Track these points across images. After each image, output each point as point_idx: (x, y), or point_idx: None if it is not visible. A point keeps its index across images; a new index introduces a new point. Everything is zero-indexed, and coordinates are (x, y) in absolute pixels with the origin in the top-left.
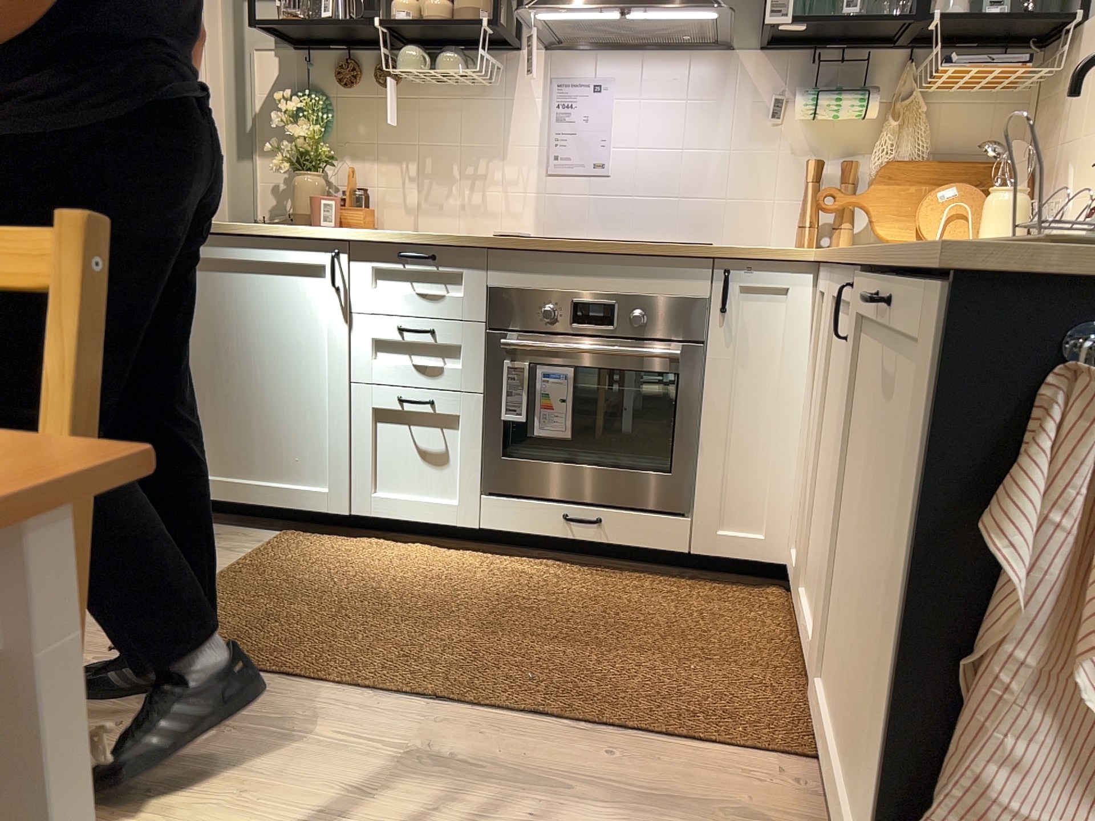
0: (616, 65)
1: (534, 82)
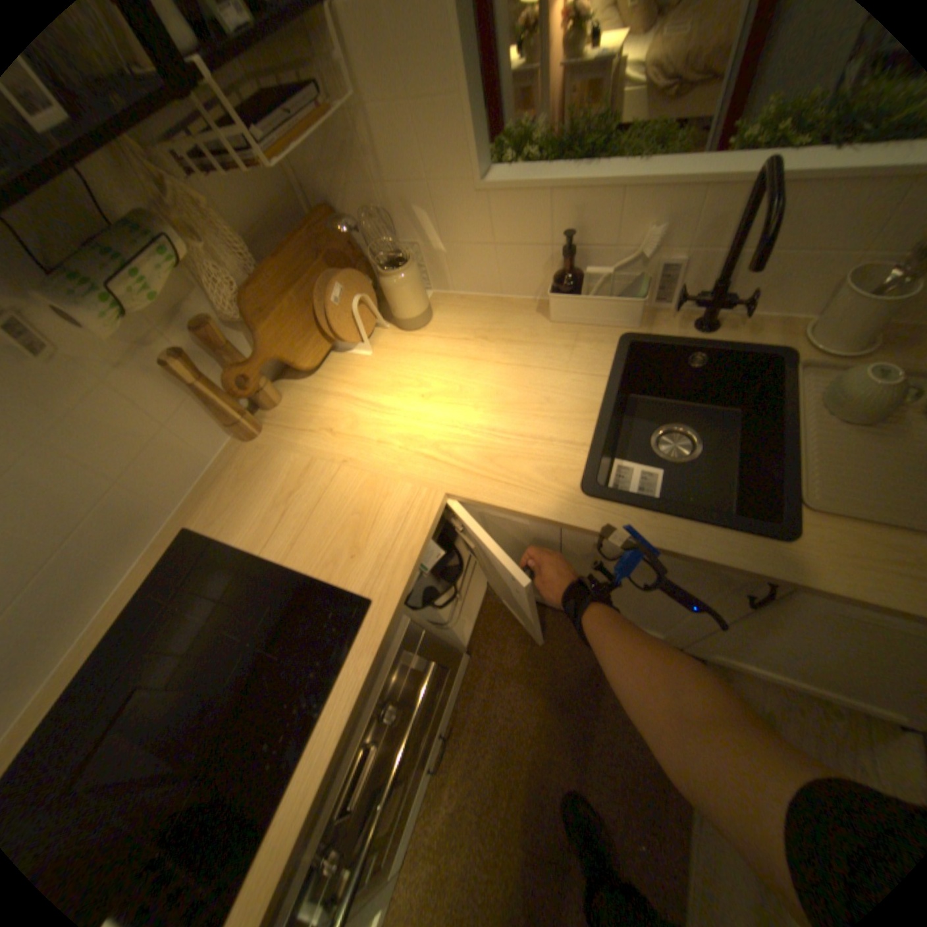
0: None
1: None
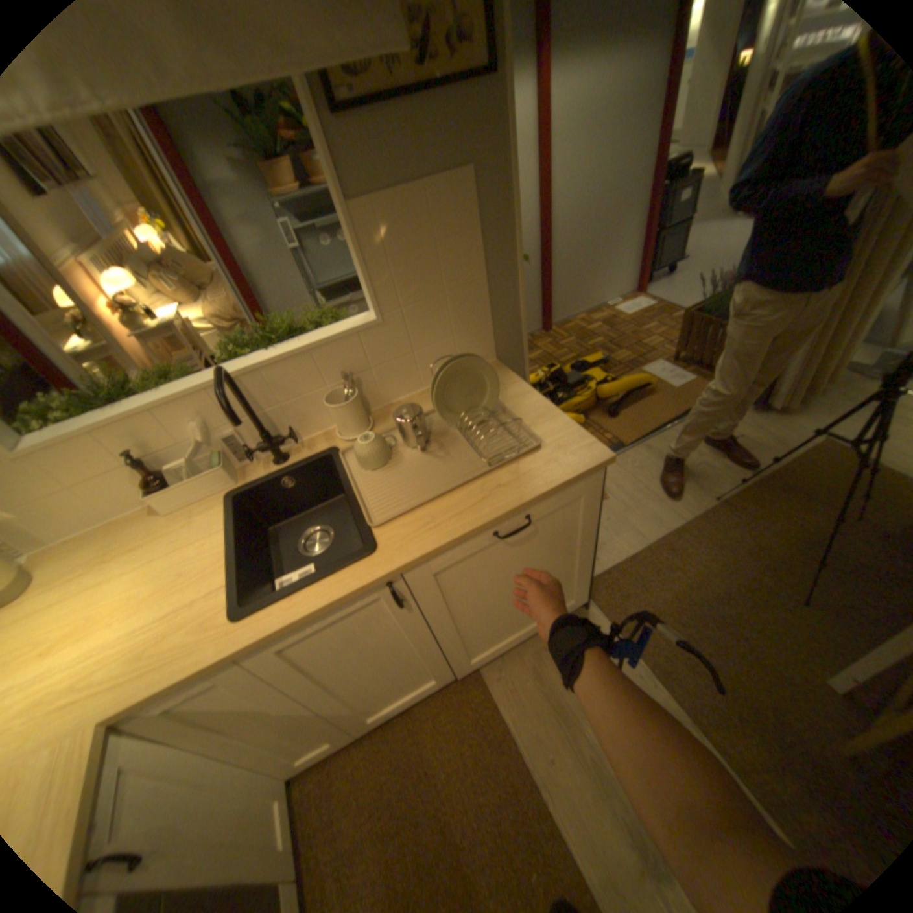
0: None
1: None
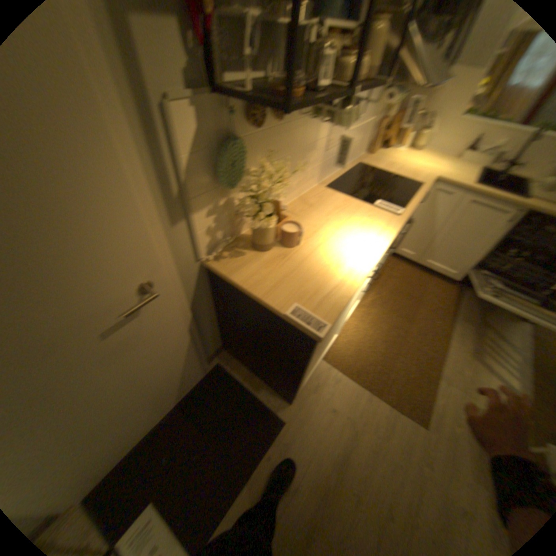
0: None
1: None
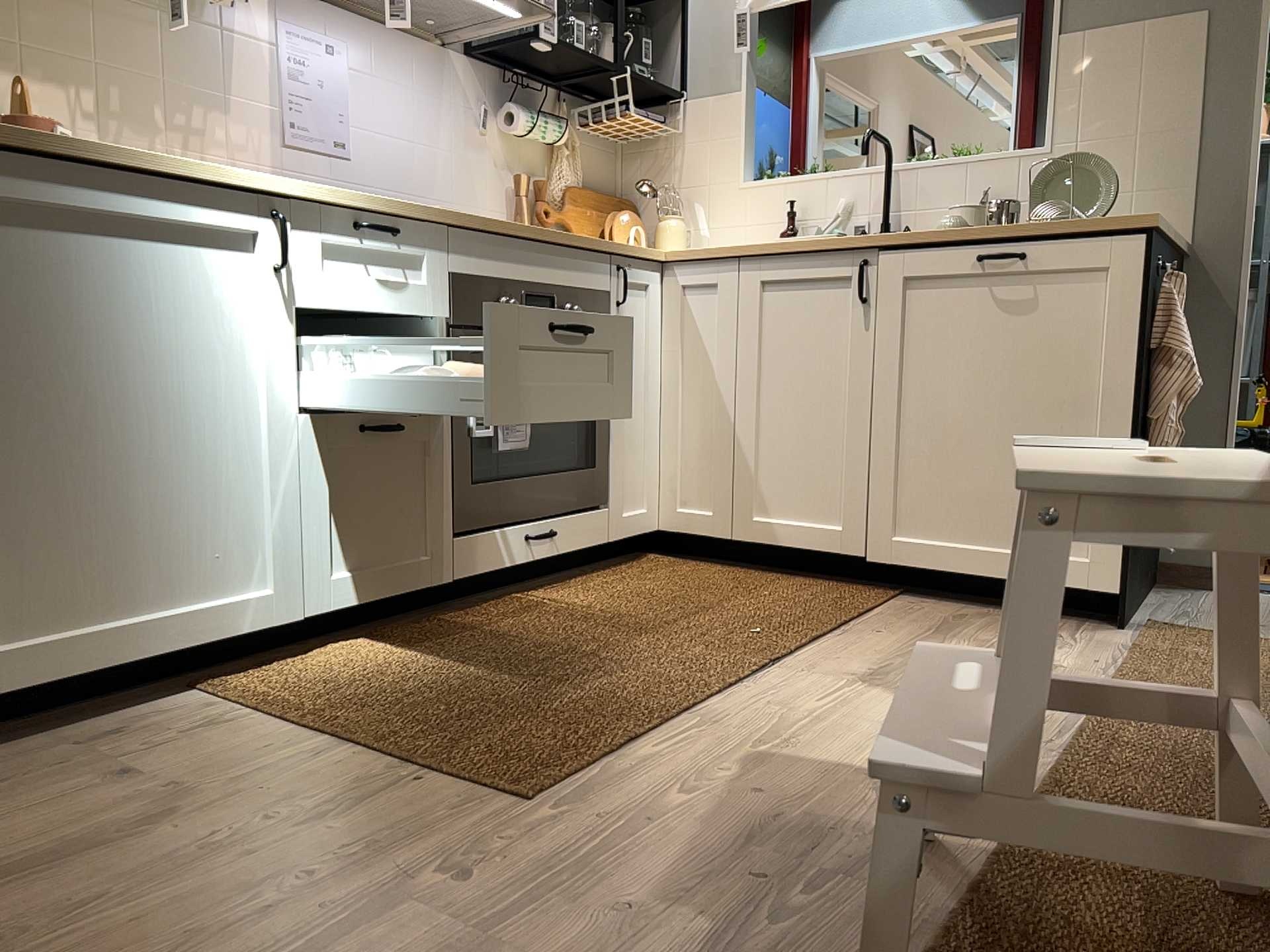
0: (350, 28)
1: (263, 19)
